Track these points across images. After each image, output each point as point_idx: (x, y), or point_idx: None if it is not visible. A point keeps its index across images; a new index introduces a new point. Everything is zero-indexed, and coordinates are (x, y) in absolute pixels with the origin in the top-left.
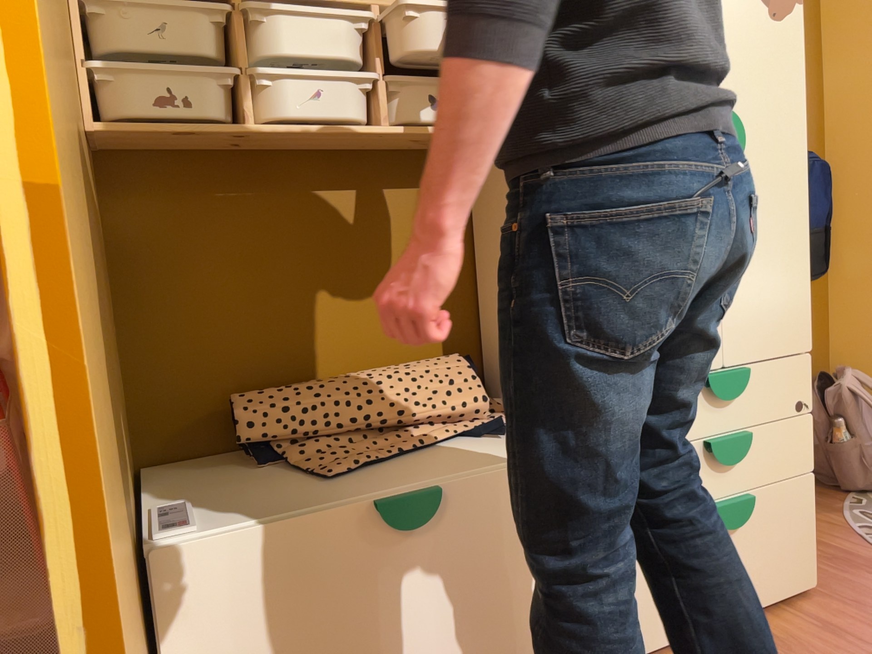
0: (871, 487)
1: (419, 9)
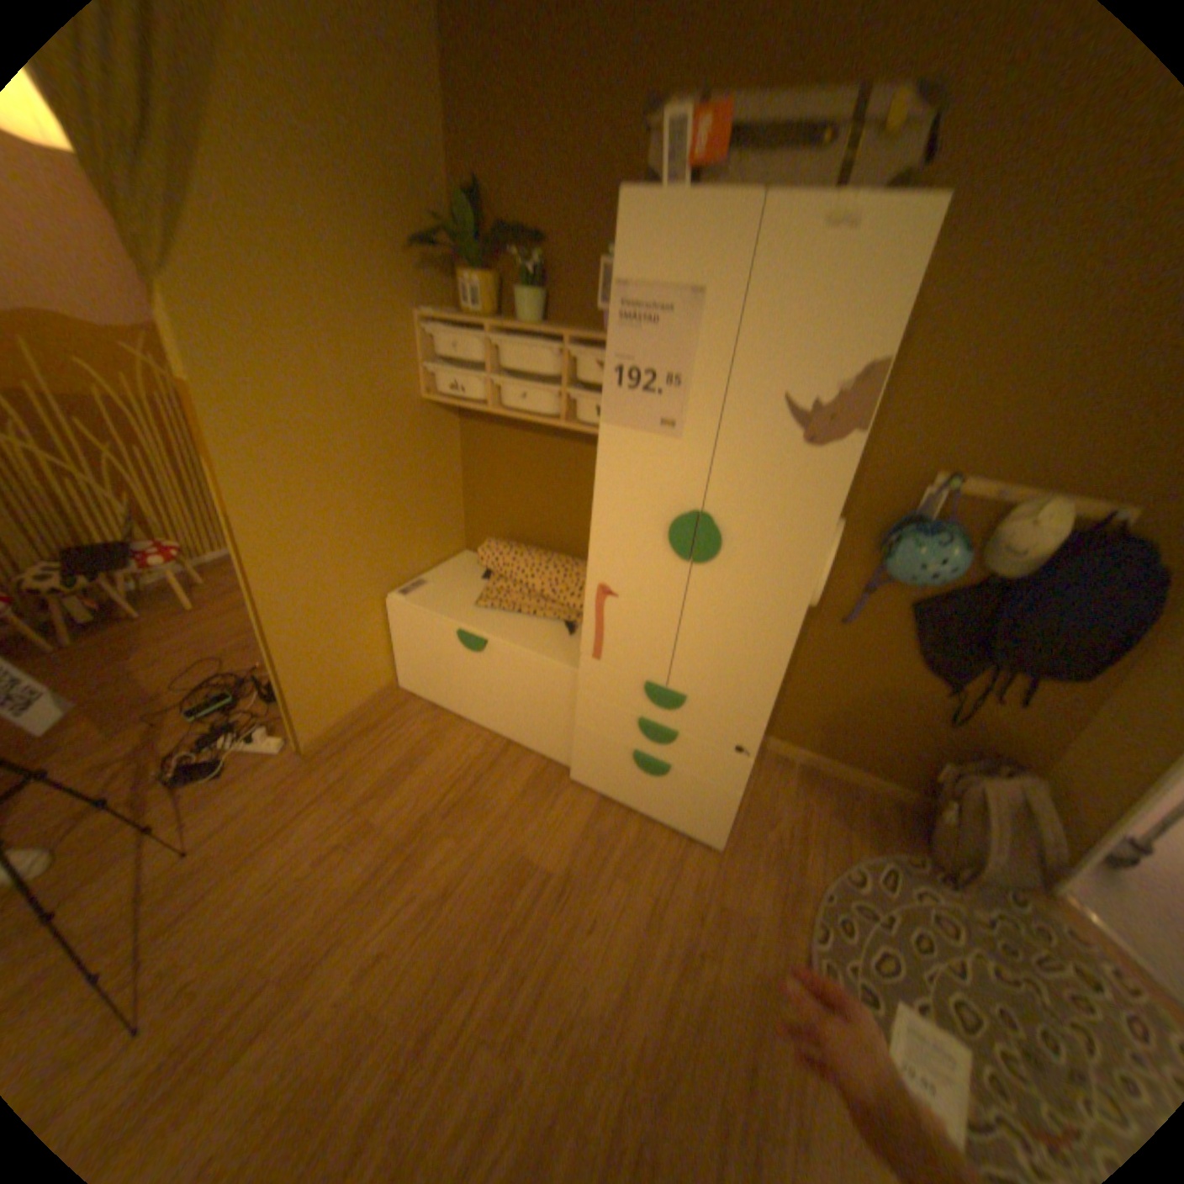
0: (938, 873)
1: (599, 341)
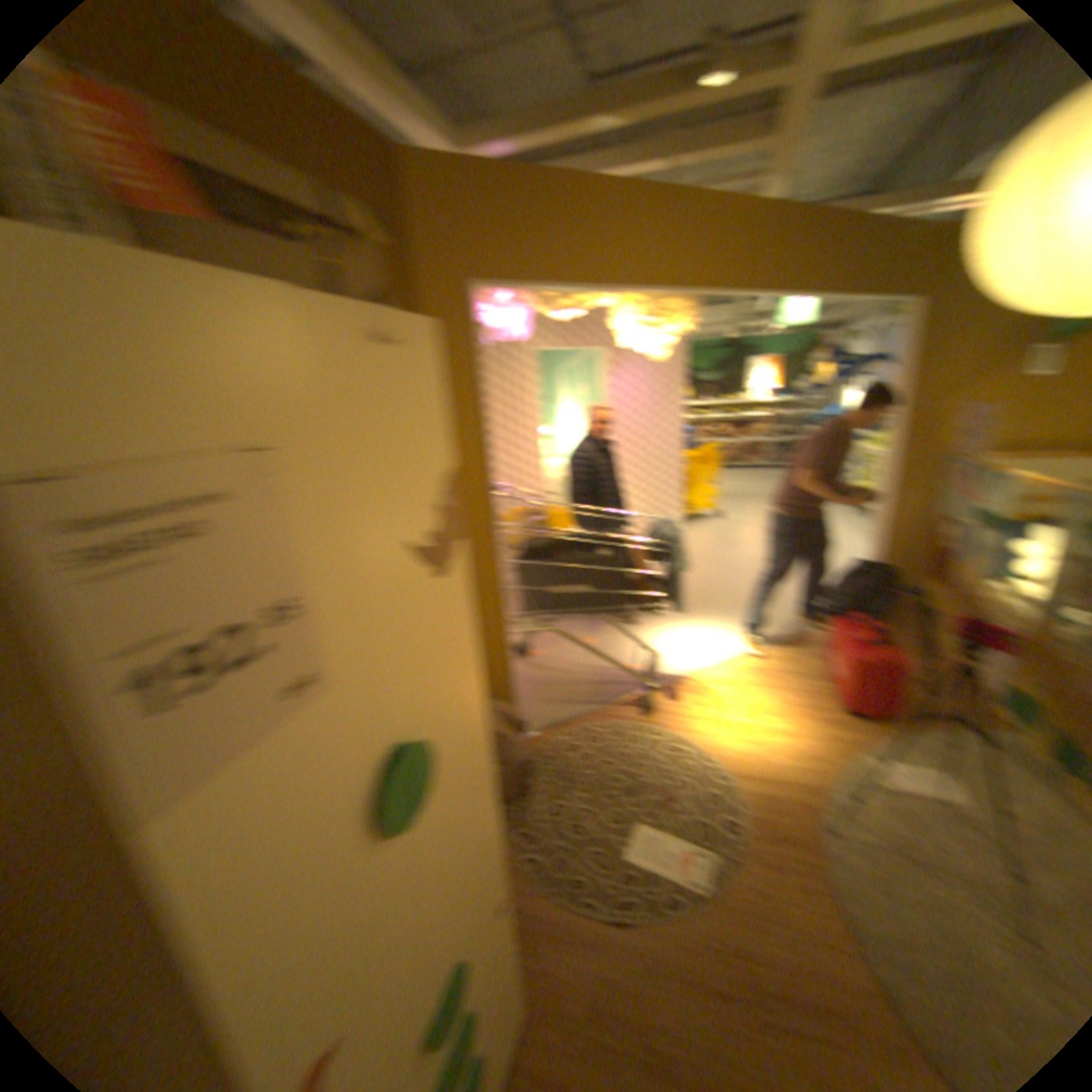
0: (520, 802)
1: None
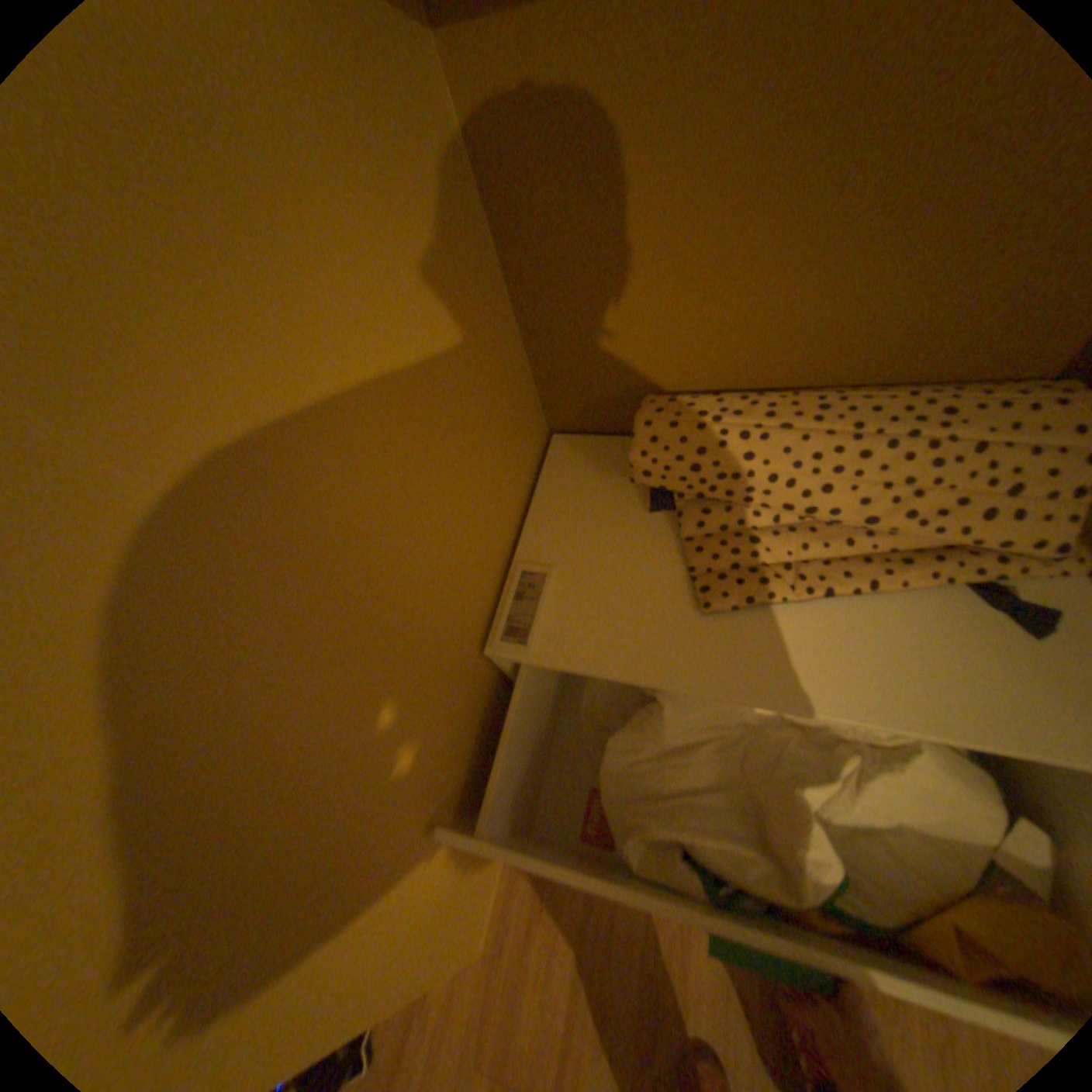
0: None
1: None
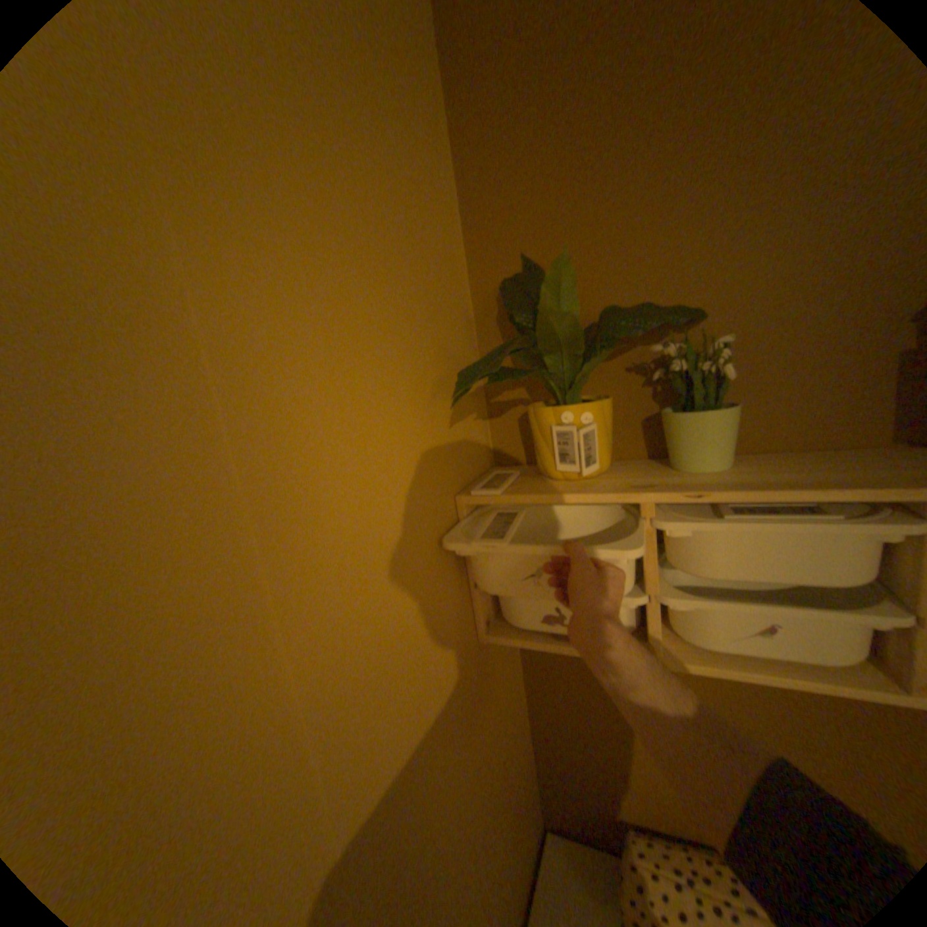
0: None
1: None
